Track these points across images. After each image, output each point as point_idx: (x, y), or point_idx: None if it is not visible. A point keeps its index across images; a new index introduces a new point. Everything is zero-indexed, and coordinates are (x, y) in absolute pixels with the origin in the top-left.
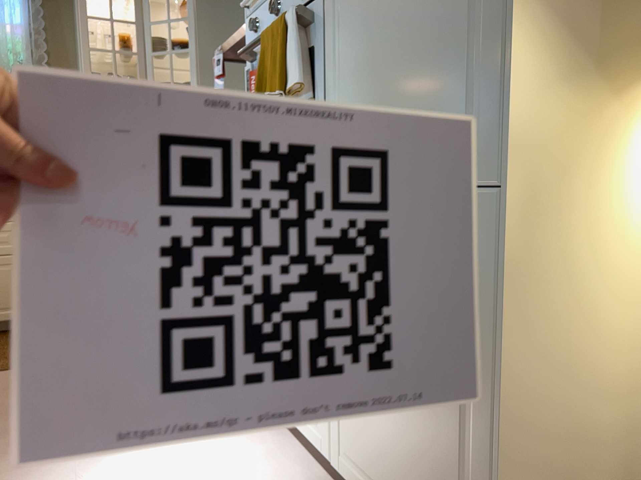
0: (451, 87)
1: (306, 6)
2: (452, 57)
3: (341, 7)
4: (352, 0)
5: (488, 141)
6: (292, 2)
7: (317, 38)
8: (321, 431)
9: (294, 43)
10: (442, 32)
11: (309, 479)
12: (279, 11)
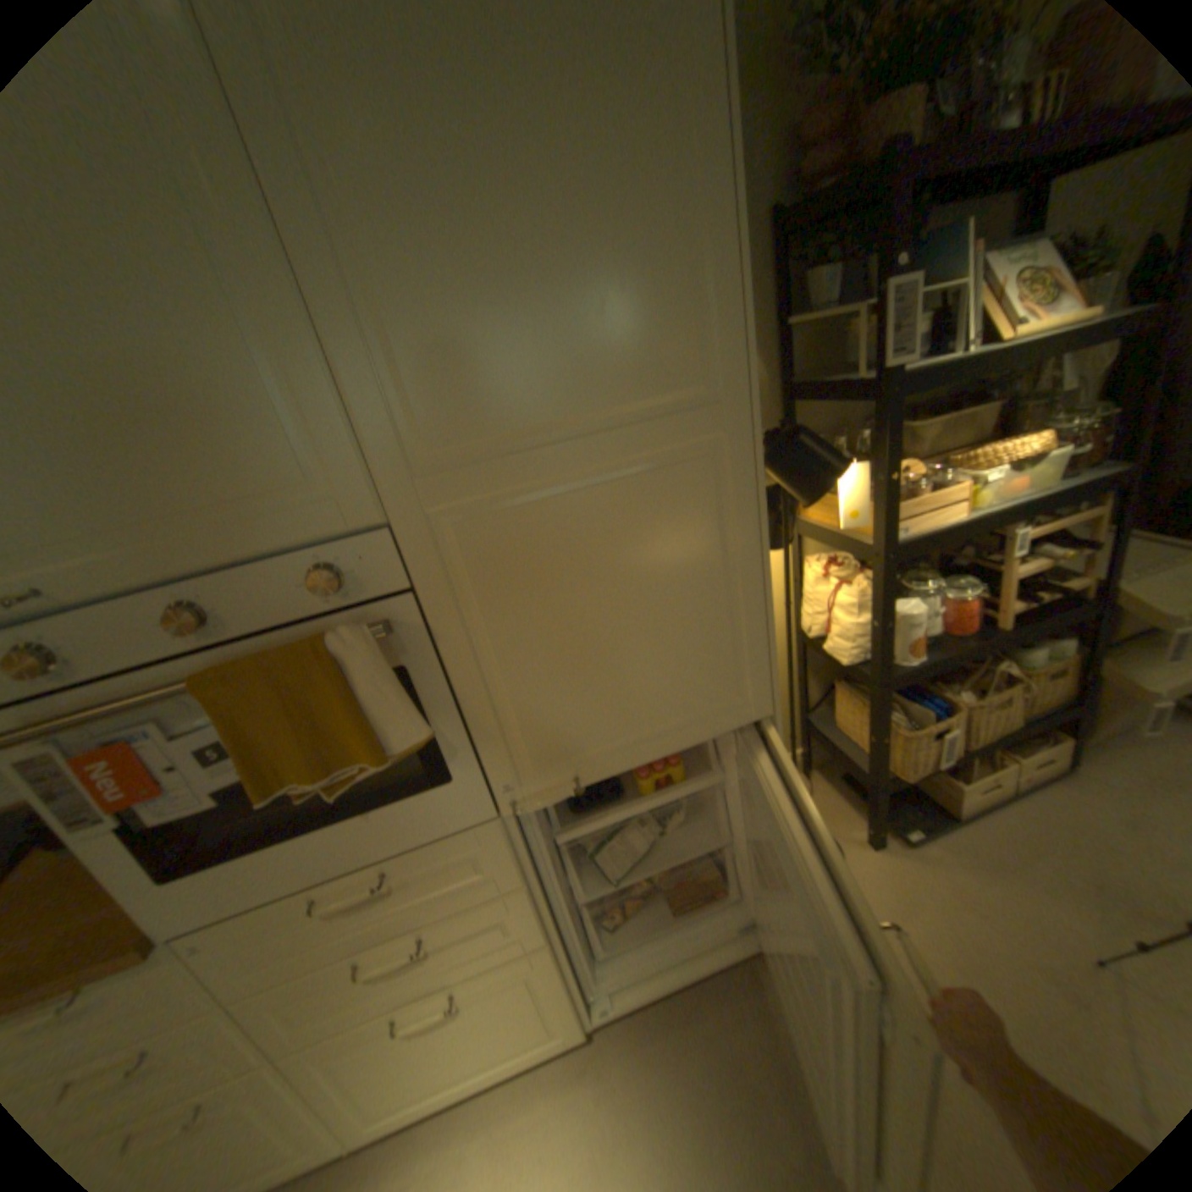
0: (702, 667)
1: (386, 624)
2: (698, 645)
3: (469, 611)
4: (499, 602)
5: (744, 695)
6: (257, 607)
7: (412, 658)
8: (546, 1038)
9: (378, 685)
10: (682, 626)
11: (546, 1091)
12: (191, 626)
